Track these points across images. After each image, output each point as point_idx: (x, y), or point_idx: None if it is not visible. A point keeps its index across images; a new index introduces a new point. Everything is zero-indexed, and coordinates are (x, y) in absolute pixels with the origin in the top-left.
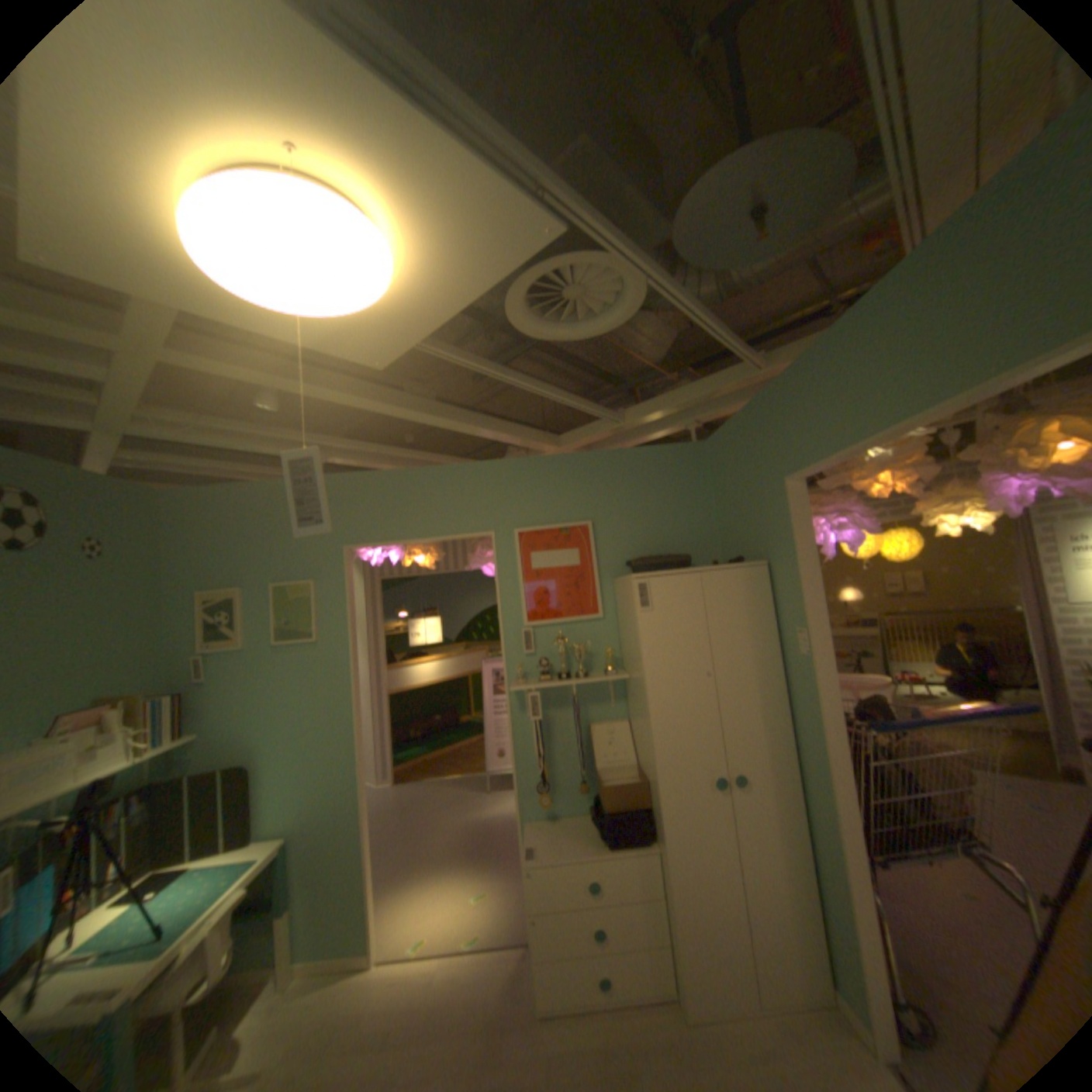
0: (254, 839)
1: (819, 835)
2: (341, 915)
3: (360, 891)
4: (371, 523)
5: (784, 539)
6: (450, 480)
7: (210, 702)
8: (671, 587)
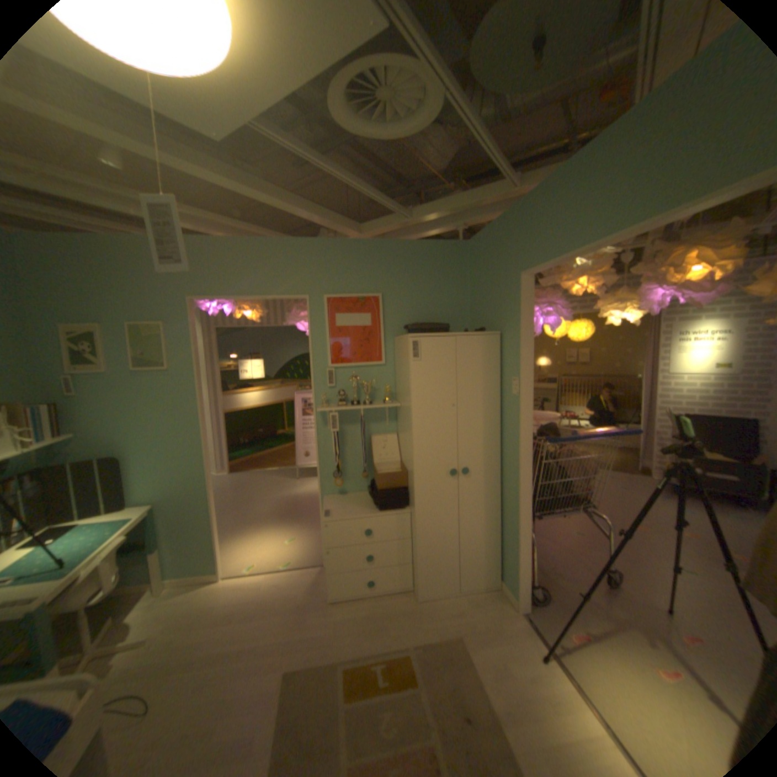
0: (128, 507)
1: (506, 502)
2: (196, 552)
3: (210, 538)
4: (209, 281)
5: (513, 317)
6: (274, 251)
7: (82, 412)
8: (435, 345)
